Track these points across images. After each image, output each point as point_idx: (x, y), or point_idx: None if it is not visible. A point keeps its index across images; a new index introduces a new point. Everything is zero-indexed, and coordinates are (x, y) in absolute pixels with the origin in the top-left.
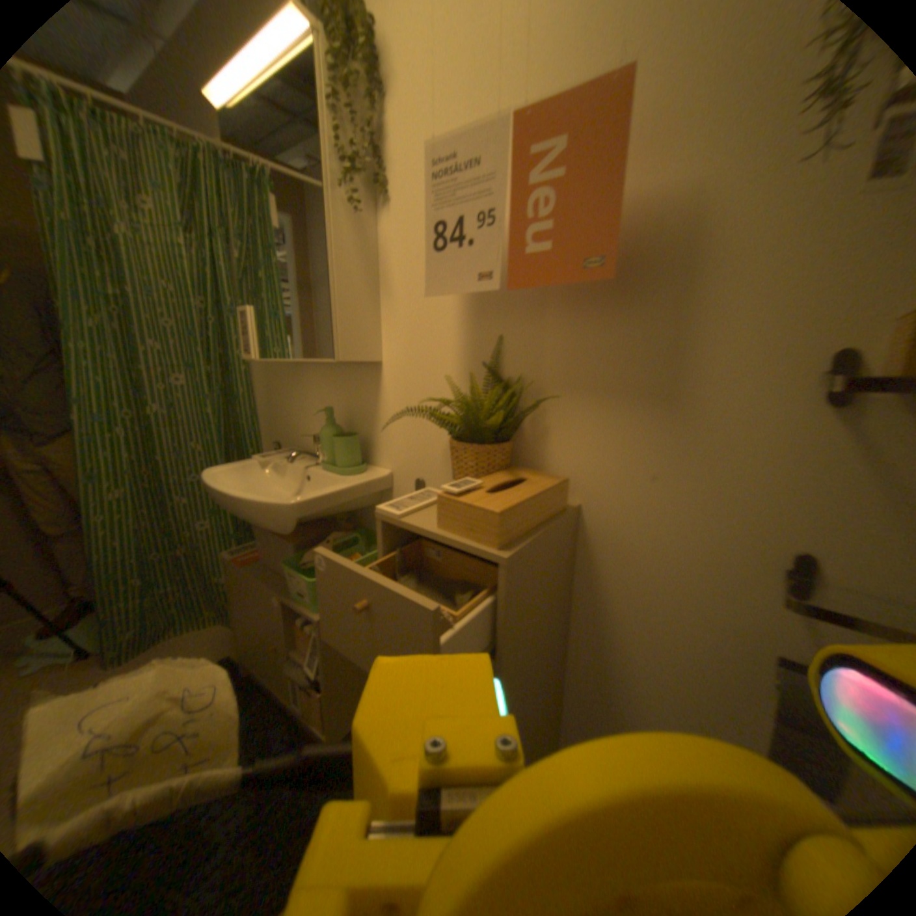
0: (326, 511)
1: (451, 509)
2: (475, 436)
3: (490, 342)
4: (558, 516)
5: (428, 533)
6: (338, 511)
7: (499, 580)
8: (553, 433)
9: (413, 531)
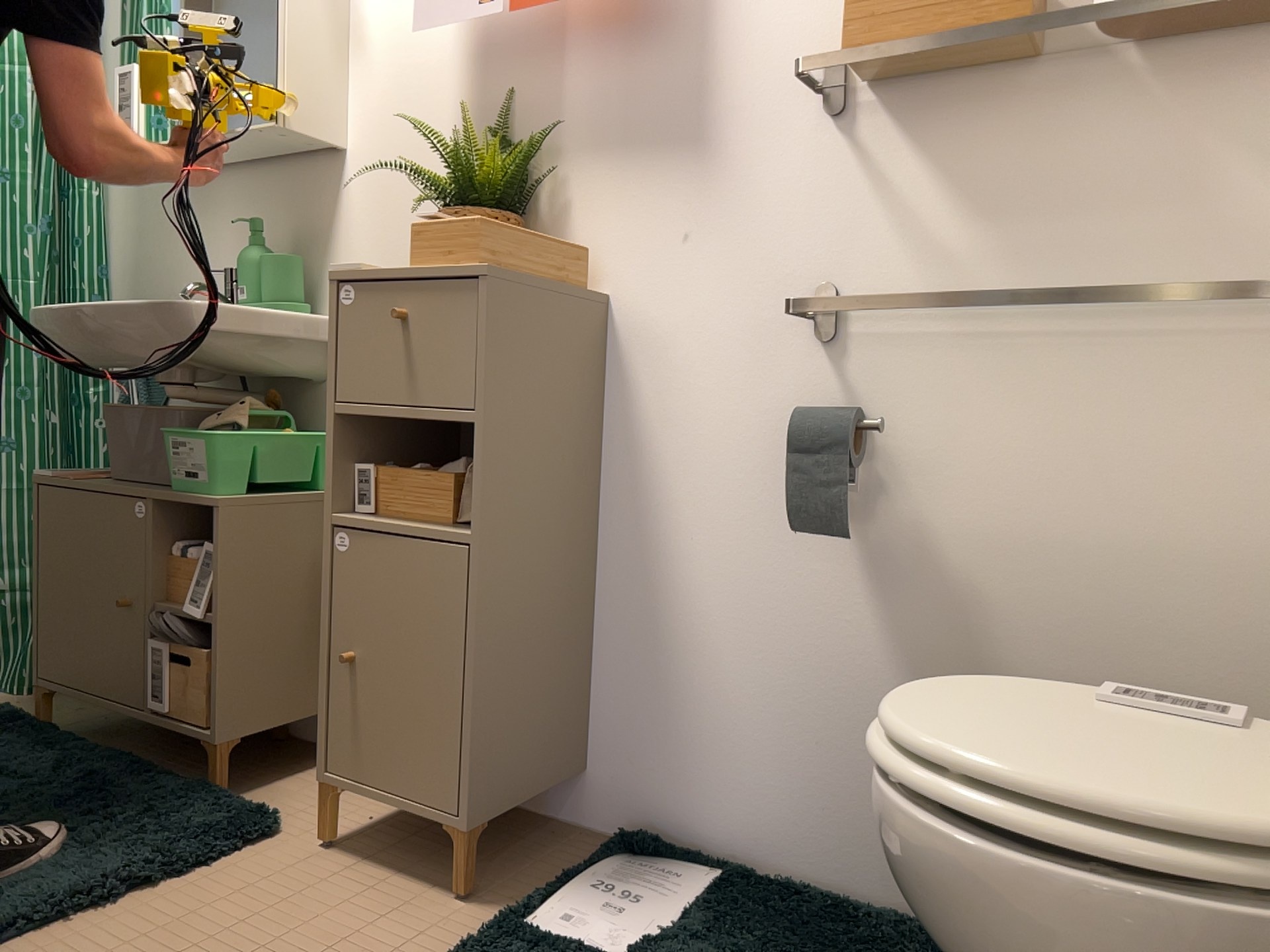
0: (253, 352)
1: (433, 236)
2: (473, 197)
3: (501, 103)
4: (572, 284)
5: (404, 273)
6: (271, 362)
7: (483, 298)
8: (576, 206)
9: (385, 276)
